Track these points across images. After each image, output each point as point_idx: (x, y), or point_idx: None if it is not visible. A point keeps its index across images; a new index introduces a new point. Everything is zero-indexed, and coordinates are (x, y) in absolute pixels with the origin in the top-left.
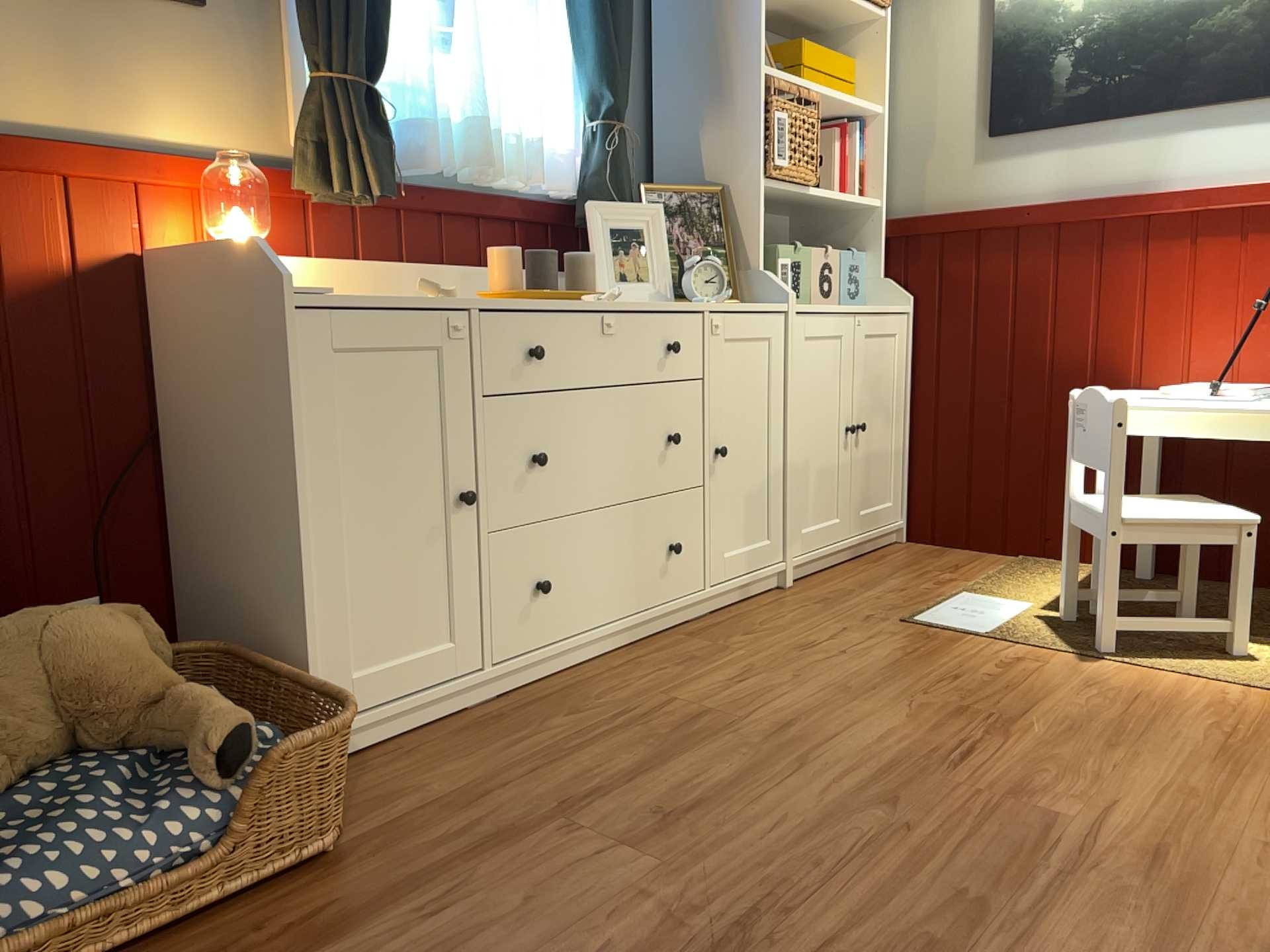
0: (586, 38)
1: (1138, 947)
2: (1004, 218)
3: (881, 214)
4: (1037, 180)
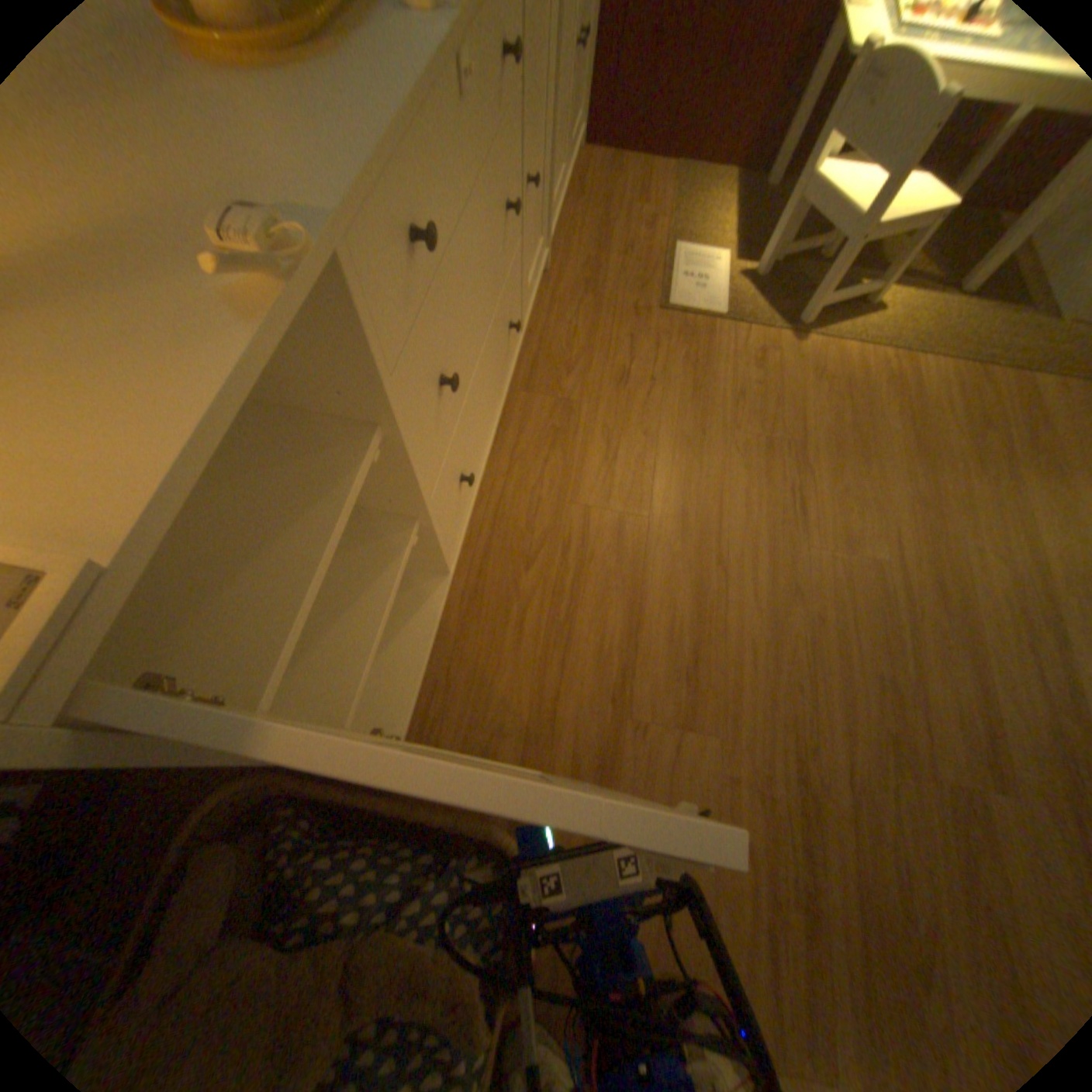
0: None
1: (966, 682)
2: None
3: None
4: None
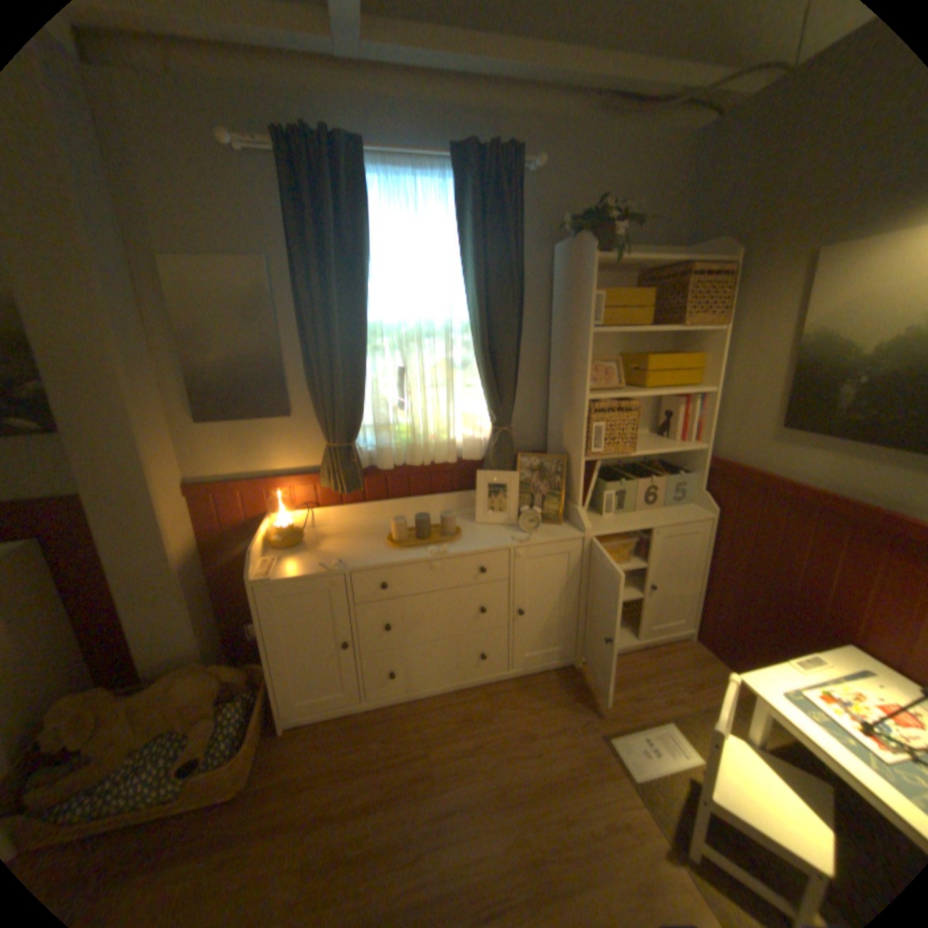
0: (483, 387)
1: None
2: (783, 487)
3: (707, 453)
4: (815, 468)
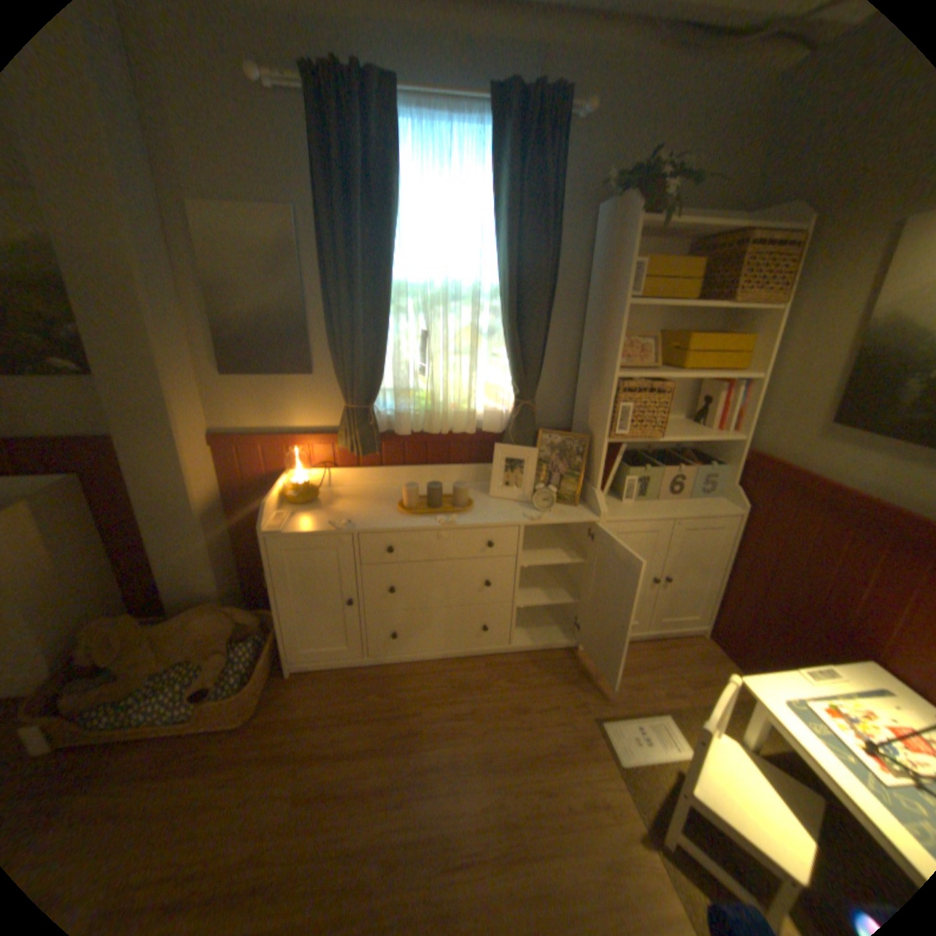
0: (508, 356)
1: None
2: (824, 488)
3: (745, 445)
4: (863, 471)
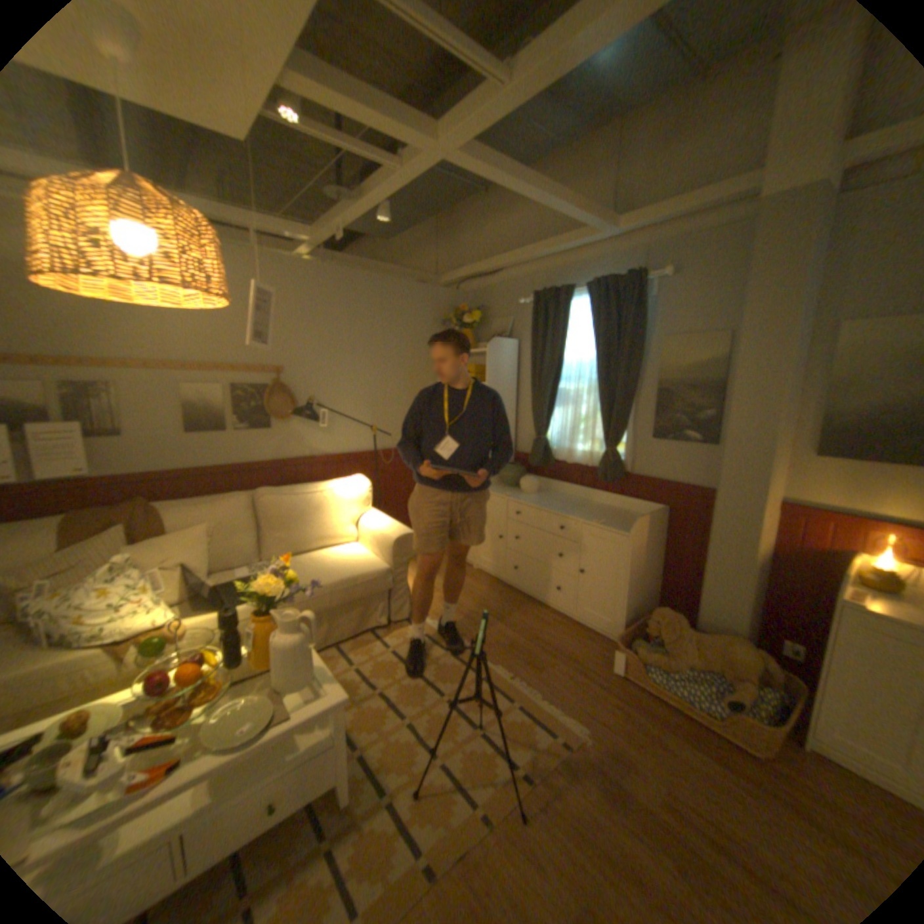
0: None
1: None
2: None
3: None
4: None
